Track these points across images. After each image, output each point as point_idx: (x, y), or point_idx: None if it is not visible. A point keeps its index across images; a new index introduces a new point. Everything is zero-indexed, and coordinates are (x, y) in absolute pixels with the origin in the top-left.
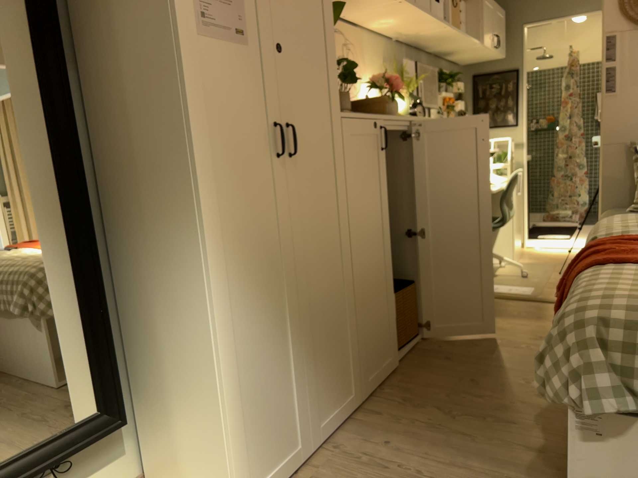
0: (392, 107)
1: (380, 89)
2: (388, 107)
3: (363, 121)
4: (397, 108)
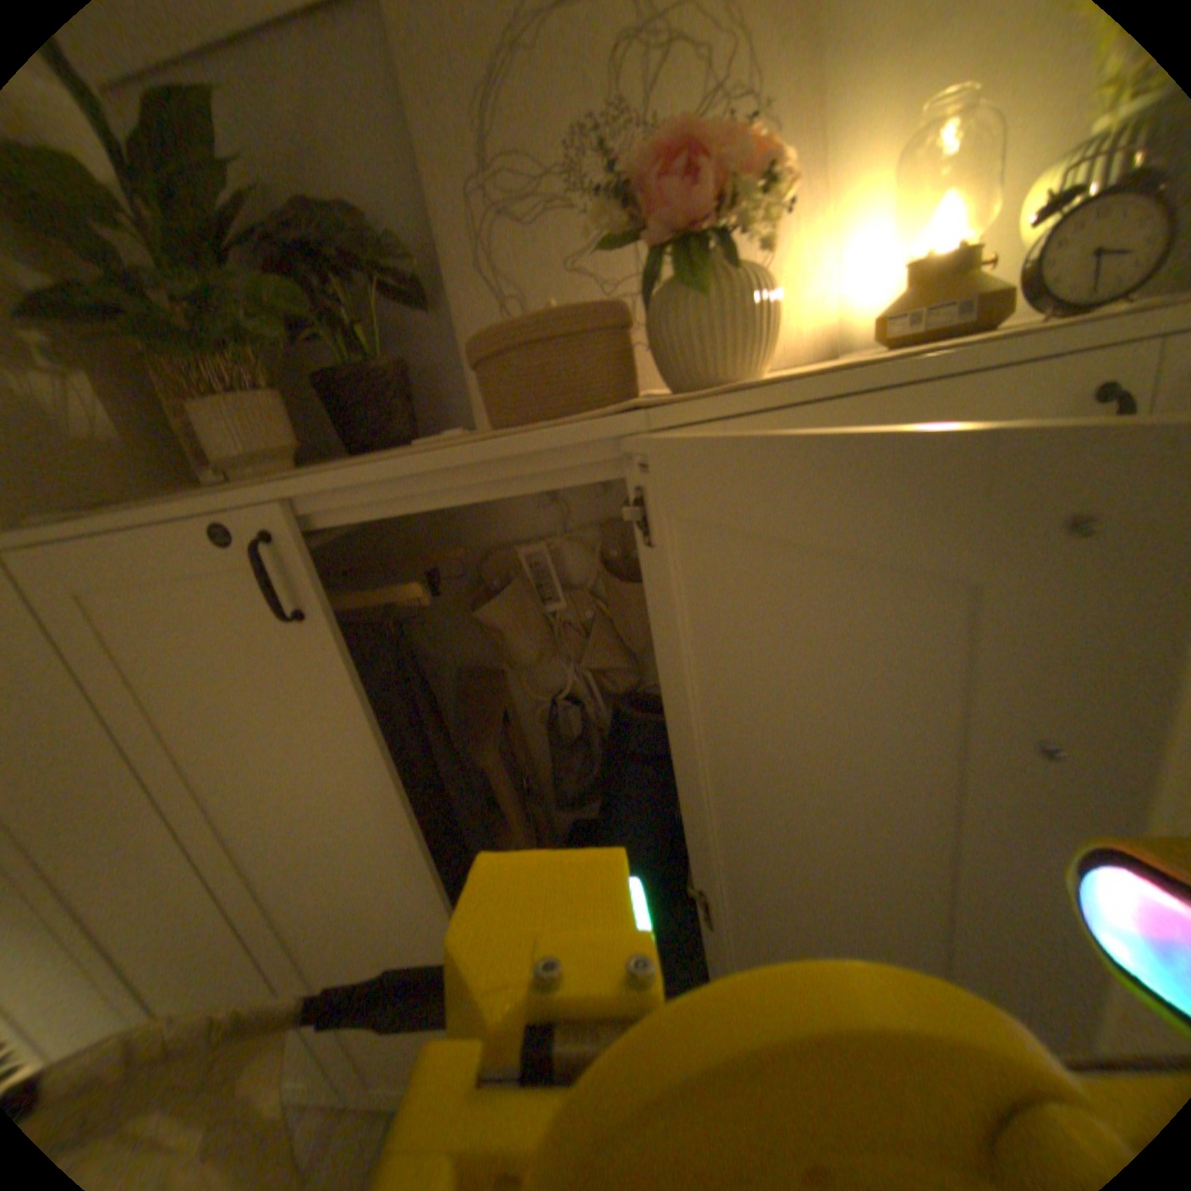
0: (685, 323)
1: (646, 229)
2: (665, 326)
3: (137, 534)
4: (718, 318)
